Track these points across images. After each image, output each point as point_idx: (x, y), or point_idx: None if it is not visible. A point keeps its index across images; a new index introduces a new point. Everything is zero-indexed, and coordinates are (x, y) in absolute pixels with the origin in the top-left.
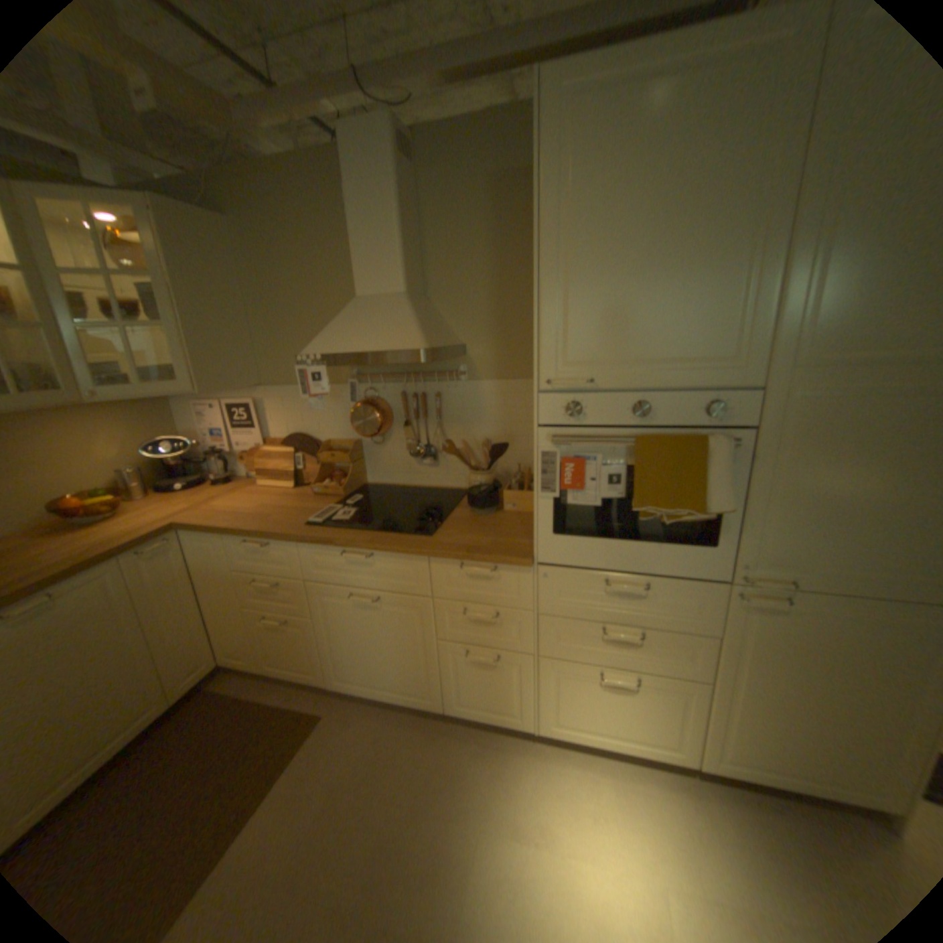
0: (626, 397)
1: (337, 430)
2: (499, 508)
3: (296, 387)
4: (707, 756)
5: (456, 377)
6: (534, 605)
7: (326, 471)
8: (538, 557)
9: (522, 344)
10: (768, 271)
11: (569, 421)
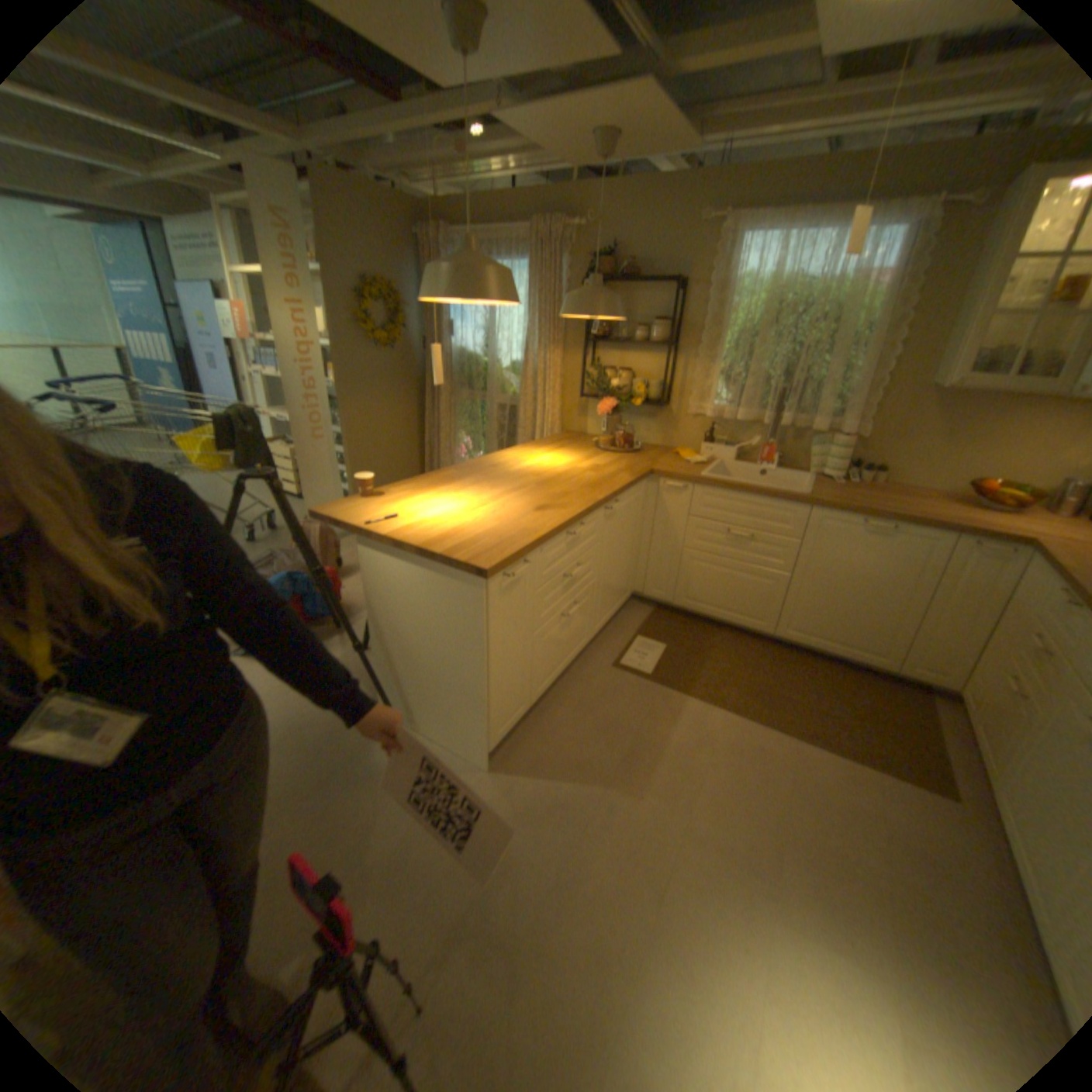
0: None
1: None
2: None
3: None
4: None
5: None
6: None
7: None
8: None
9: None
10: None
11: None
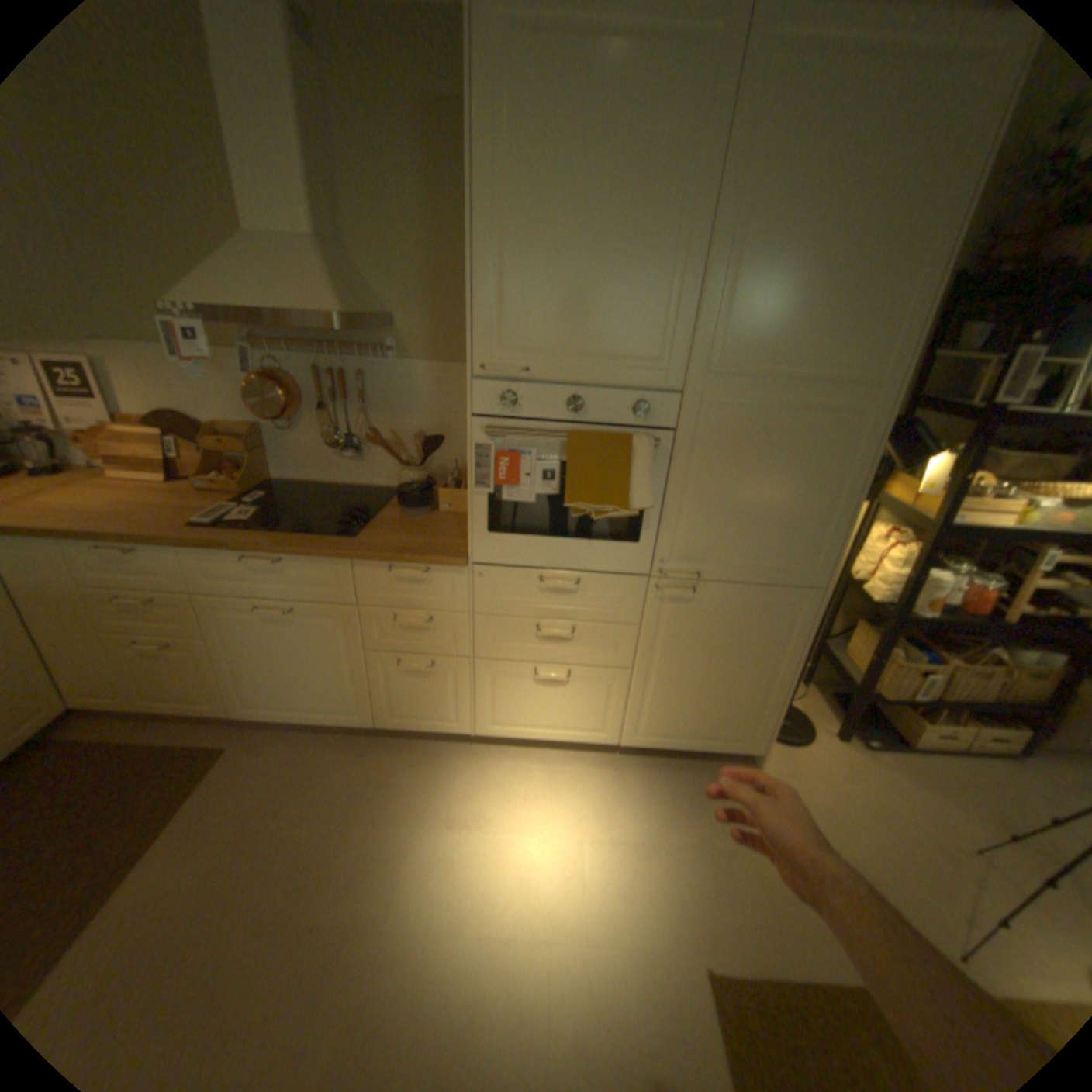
0: (560, 391)
1: (224, 410)
2: (433, 509)
3: (157, 347)
4: (623, 732)
5: (382, 355)
6: (468, 607)
7: (211, 462)
8: (472, 557)
9: (460, 322)
10: (688, 277)
11: (504, 414)
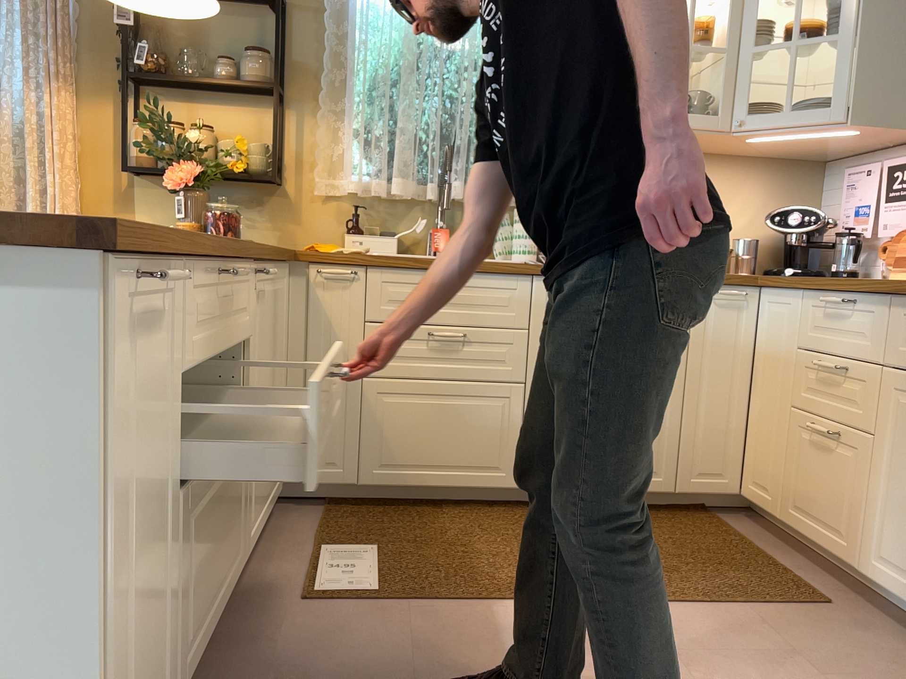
0: None
1: None
2: None
3: None
4: None
5: None
6: None
7: None
8: None
9: None
10: None
11: None
